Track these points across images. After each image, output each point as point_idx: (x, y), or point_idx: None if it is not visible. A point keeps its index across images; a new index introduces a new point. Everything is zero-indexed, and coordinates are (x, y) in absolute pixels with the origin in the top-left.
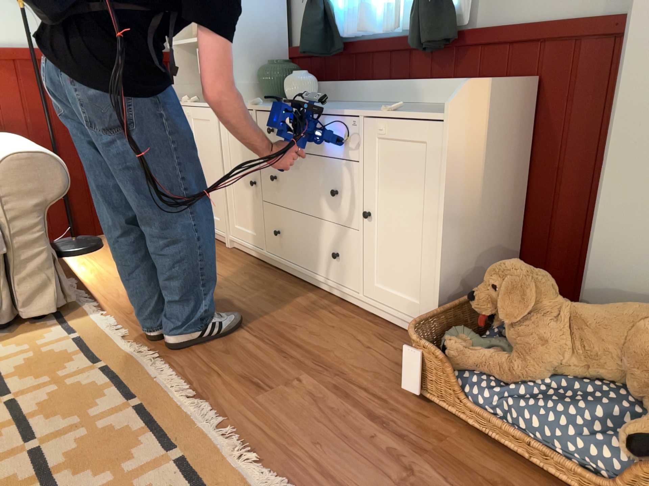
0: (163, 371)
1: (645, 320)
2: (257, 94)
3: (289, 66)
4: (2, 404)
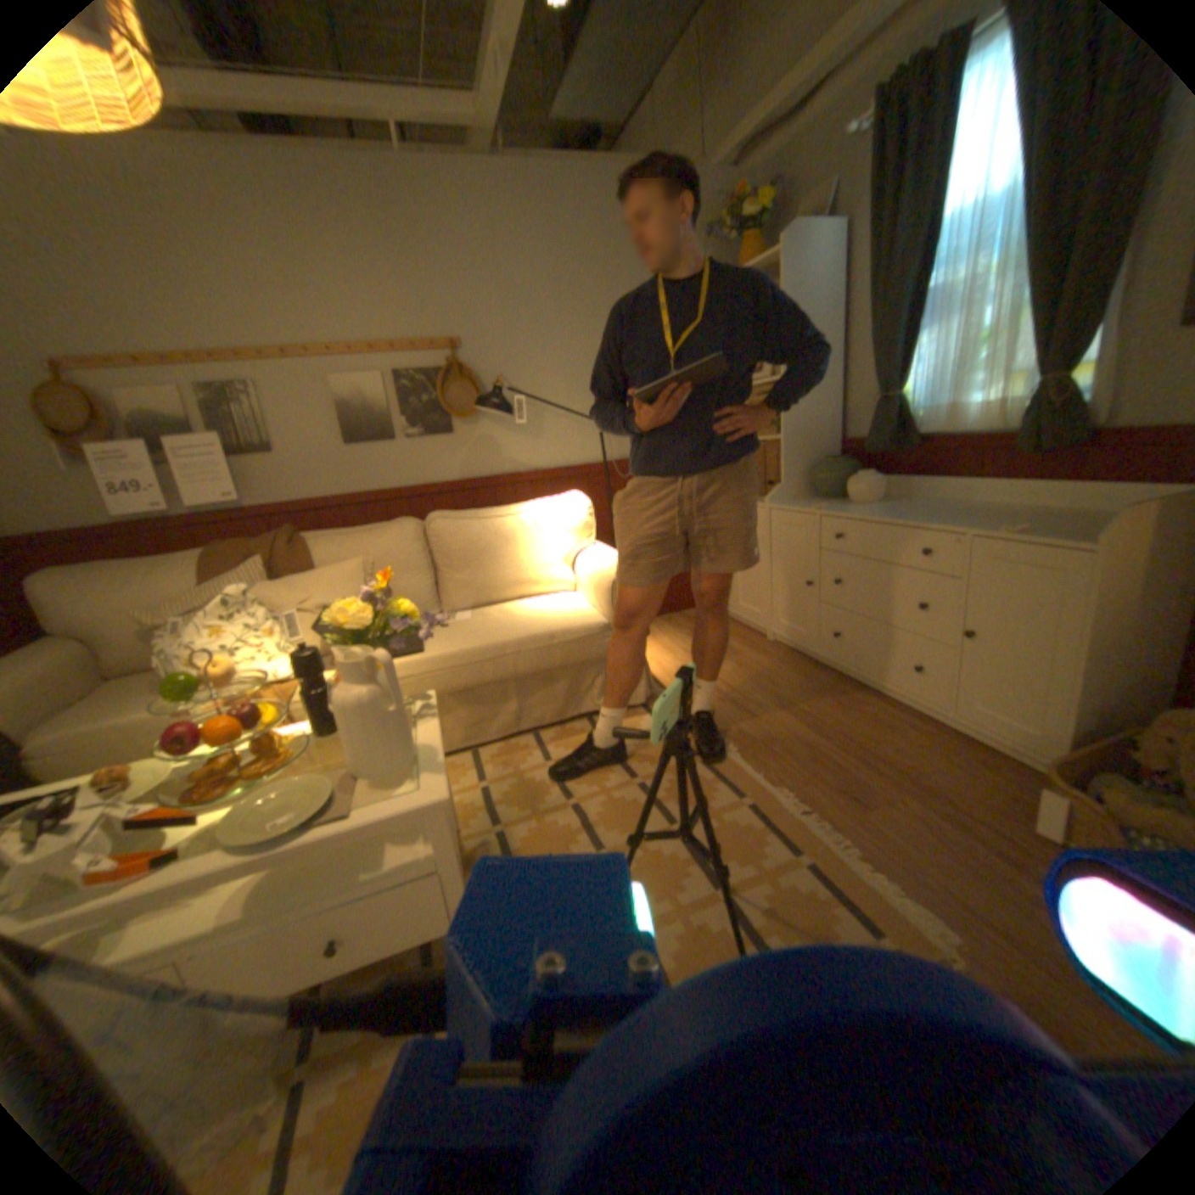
0: (761, 774)
1: None
2: (809, 489)
3: (851, 462)
4: (636, 785)
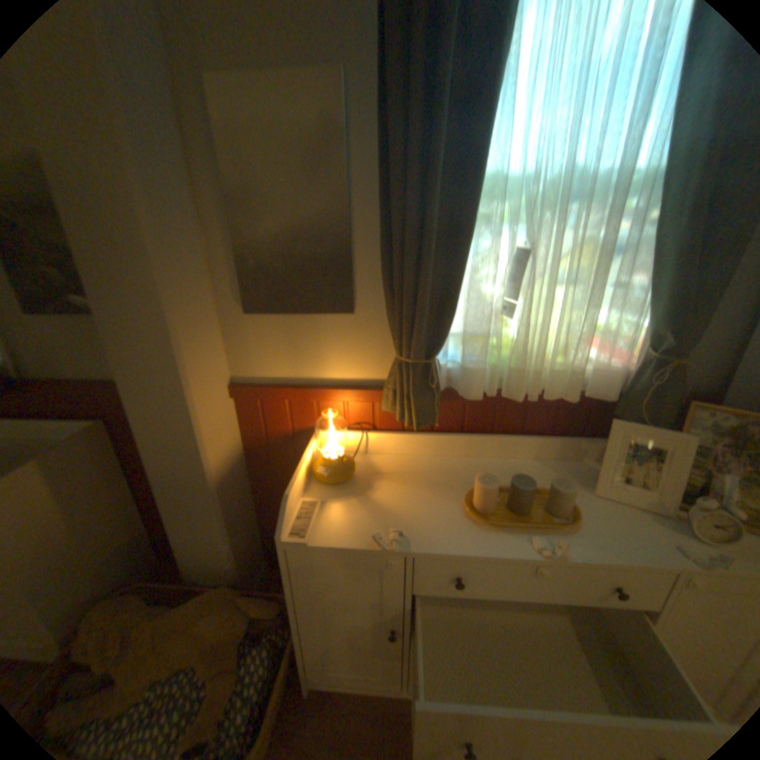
0: None
1: (198, 623)
2: None
3: None
4: None
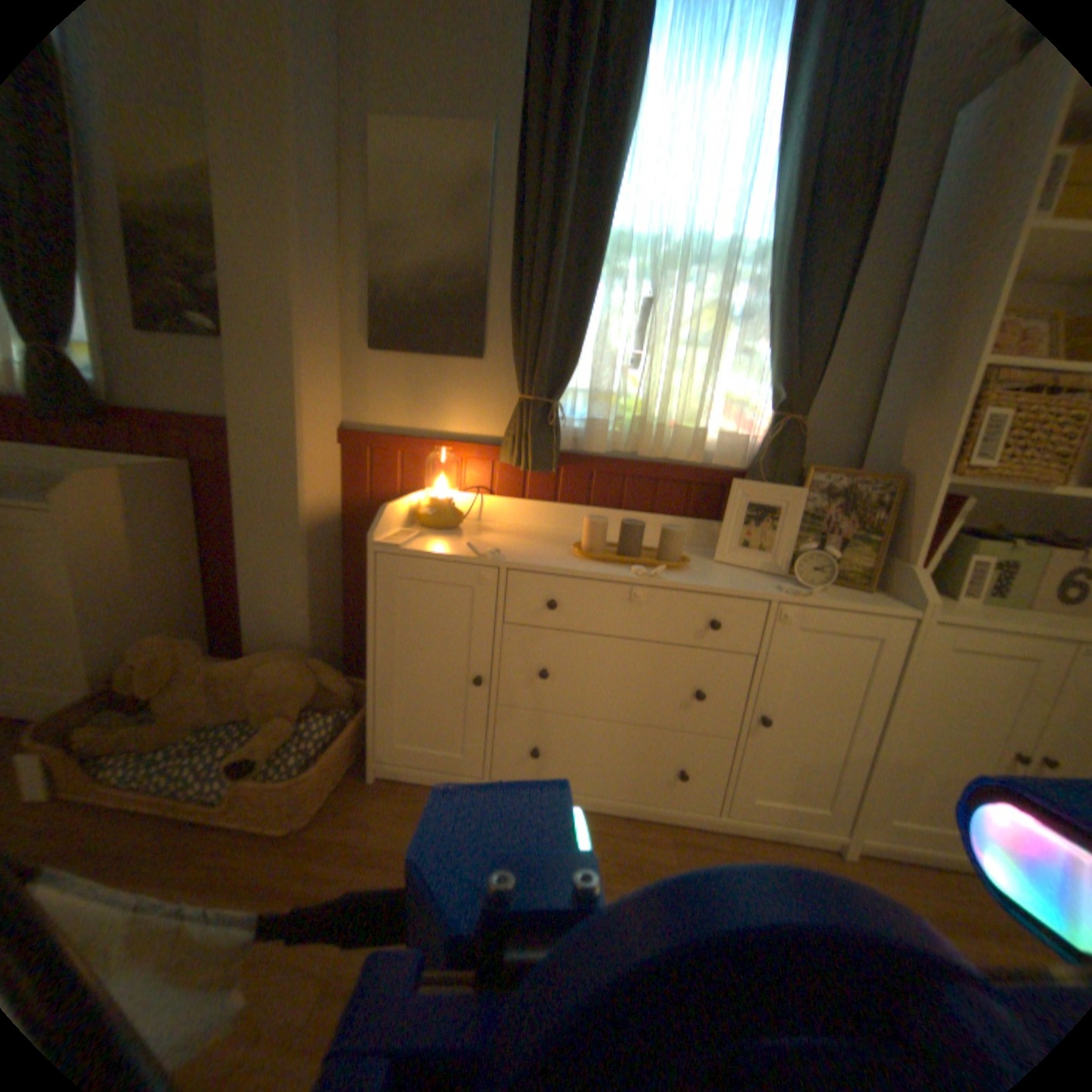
0: None
1: (262, 668)
2: None
3: None
4: None
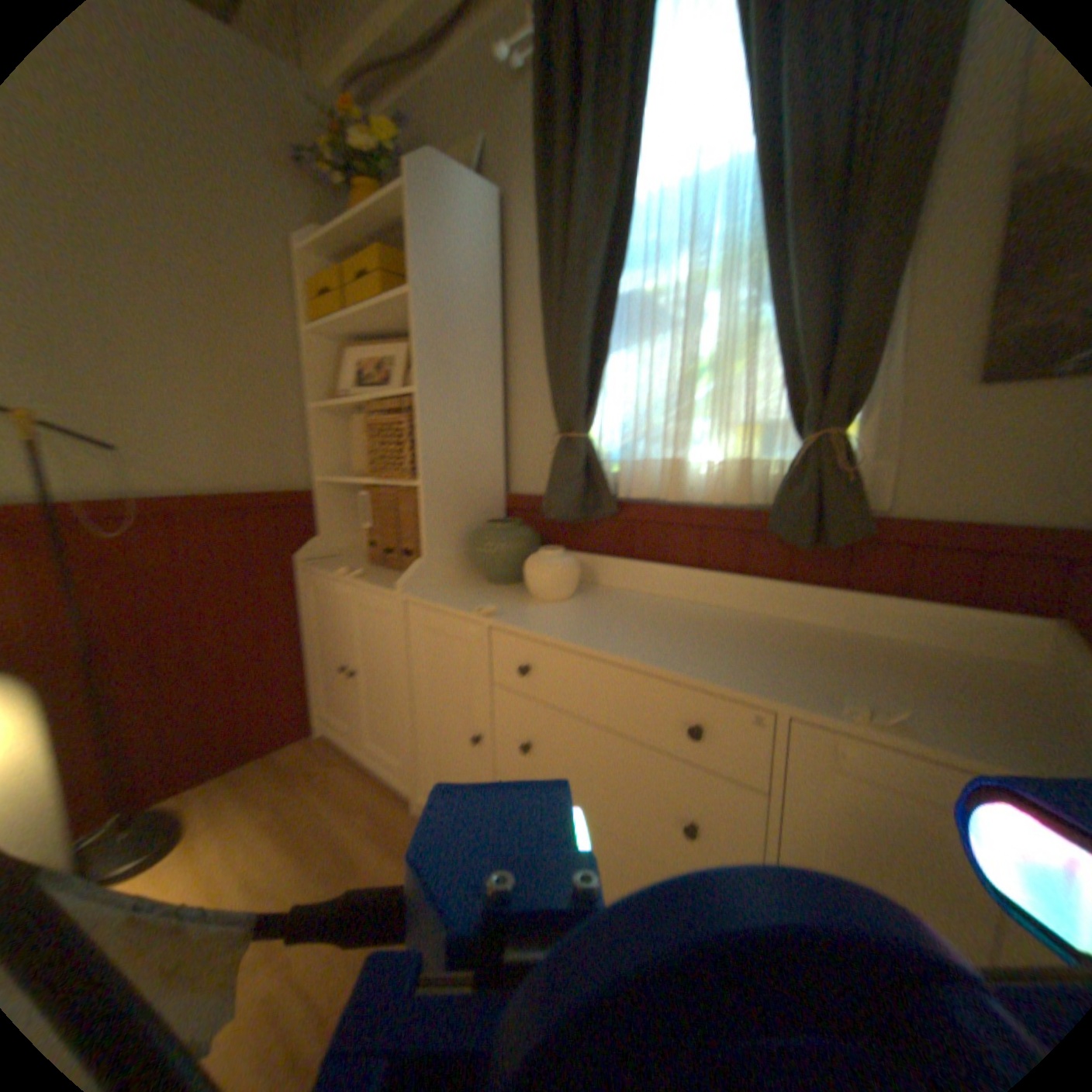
0: None
1: None
2: (465, 567)
3: (525, 531)
4: None
